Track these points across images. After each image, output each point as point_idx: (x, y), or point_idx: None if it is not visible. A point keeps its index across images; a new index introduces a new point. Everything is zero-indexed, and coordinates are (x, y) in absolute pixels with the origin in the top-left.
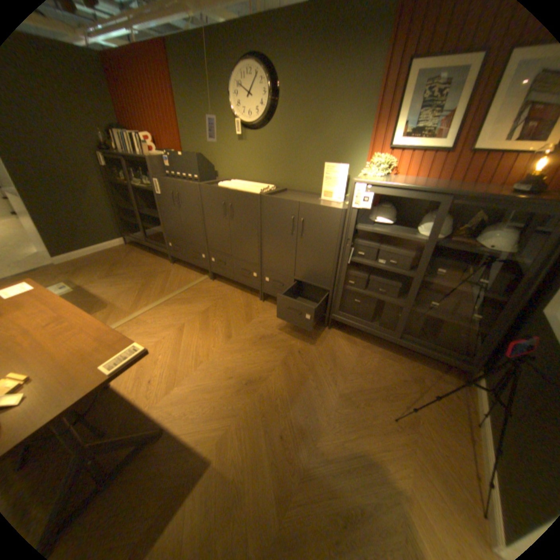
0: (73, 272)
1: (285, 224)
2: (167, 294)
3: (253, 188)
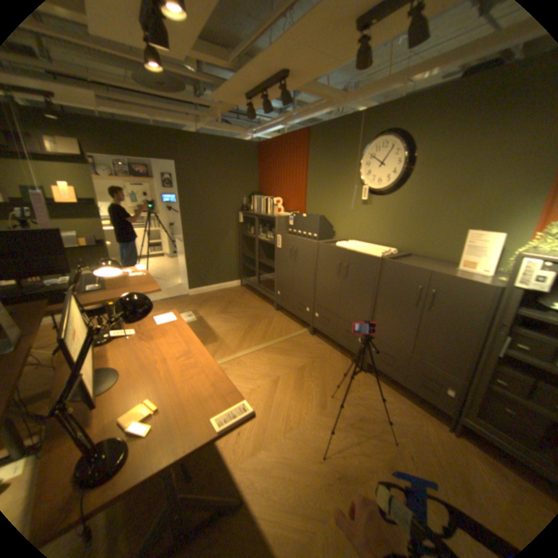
0: (199, 305)
1: (409, 293)
2: (267, 342)
3: (373, 251)
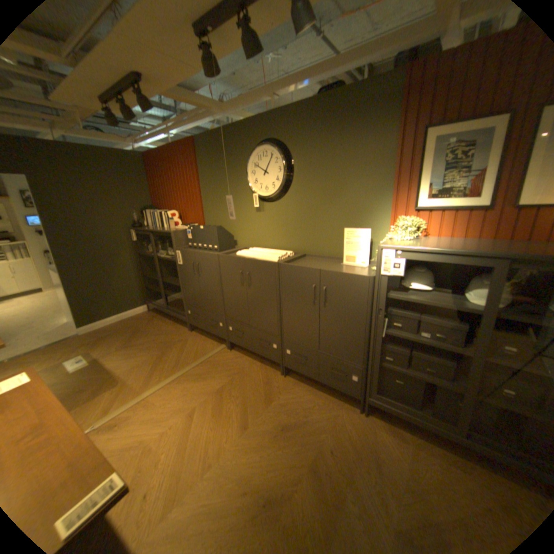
0: (93, 344)
1: (305, 293)
2: (180, 369)
3: (270, 256)
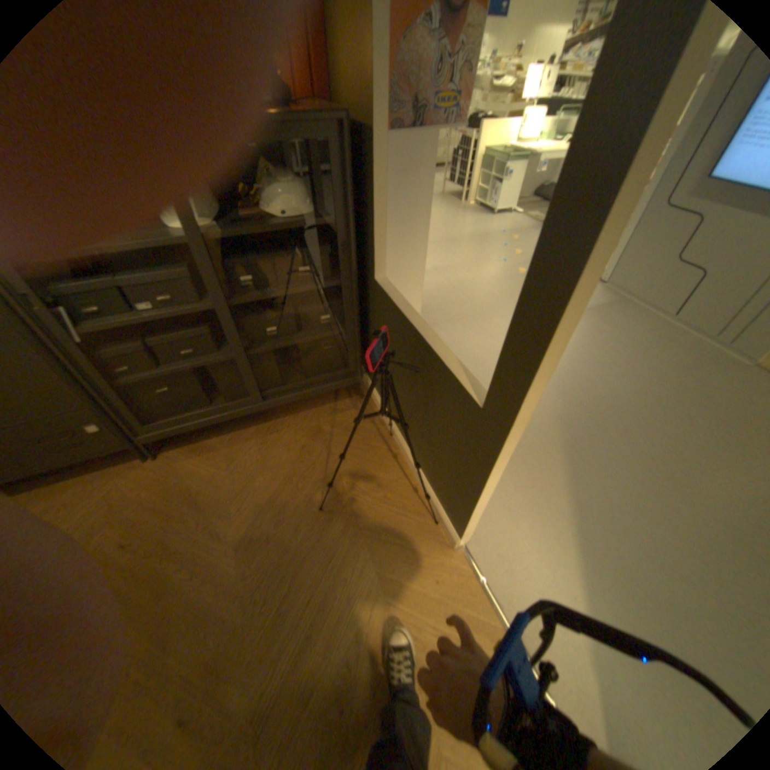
0: None
1: None
2: None
3: None
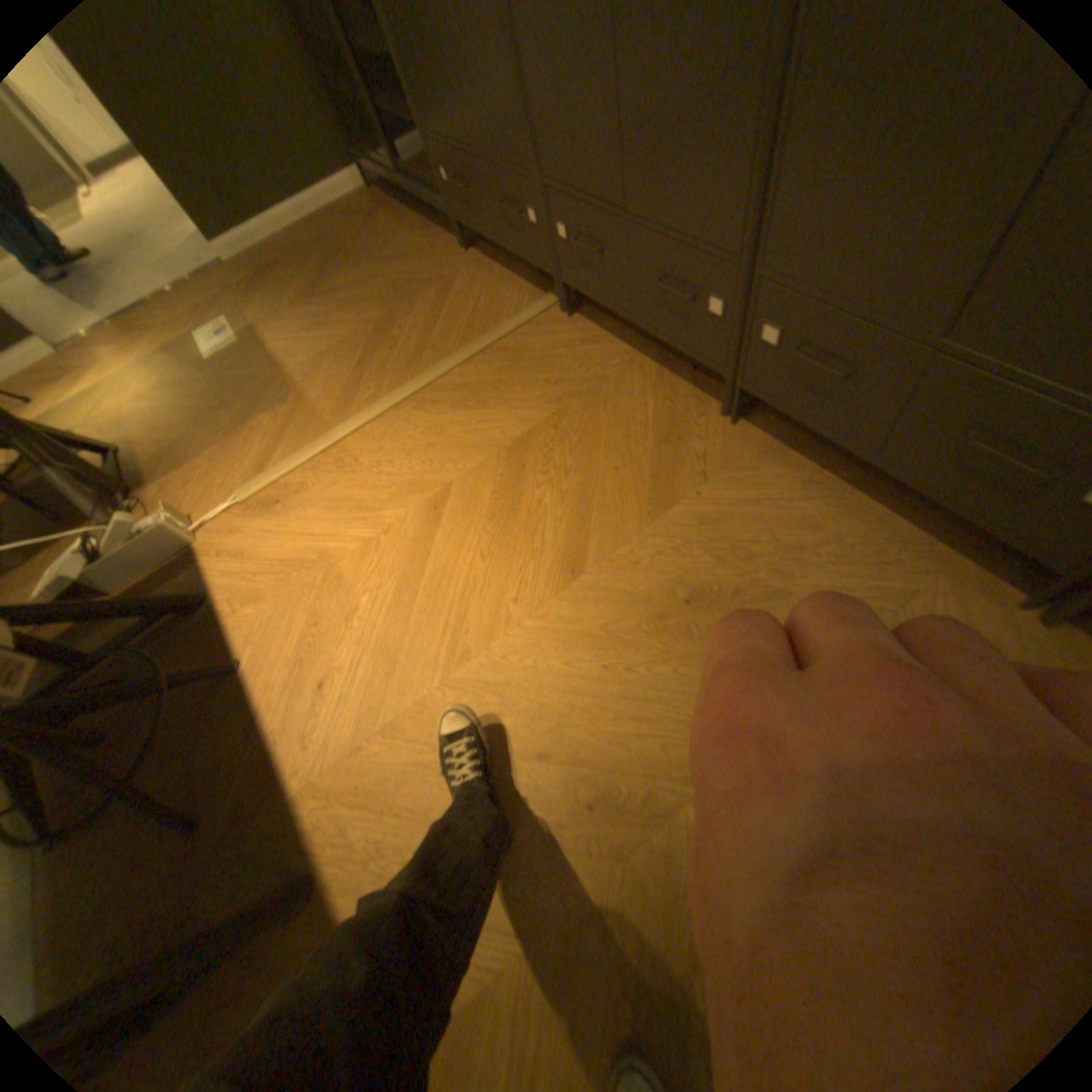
0: (247, 287)
1: None
2: (427, 369)
3: None
